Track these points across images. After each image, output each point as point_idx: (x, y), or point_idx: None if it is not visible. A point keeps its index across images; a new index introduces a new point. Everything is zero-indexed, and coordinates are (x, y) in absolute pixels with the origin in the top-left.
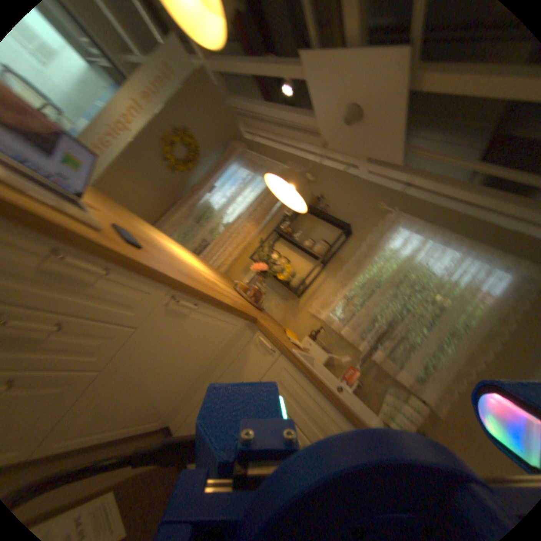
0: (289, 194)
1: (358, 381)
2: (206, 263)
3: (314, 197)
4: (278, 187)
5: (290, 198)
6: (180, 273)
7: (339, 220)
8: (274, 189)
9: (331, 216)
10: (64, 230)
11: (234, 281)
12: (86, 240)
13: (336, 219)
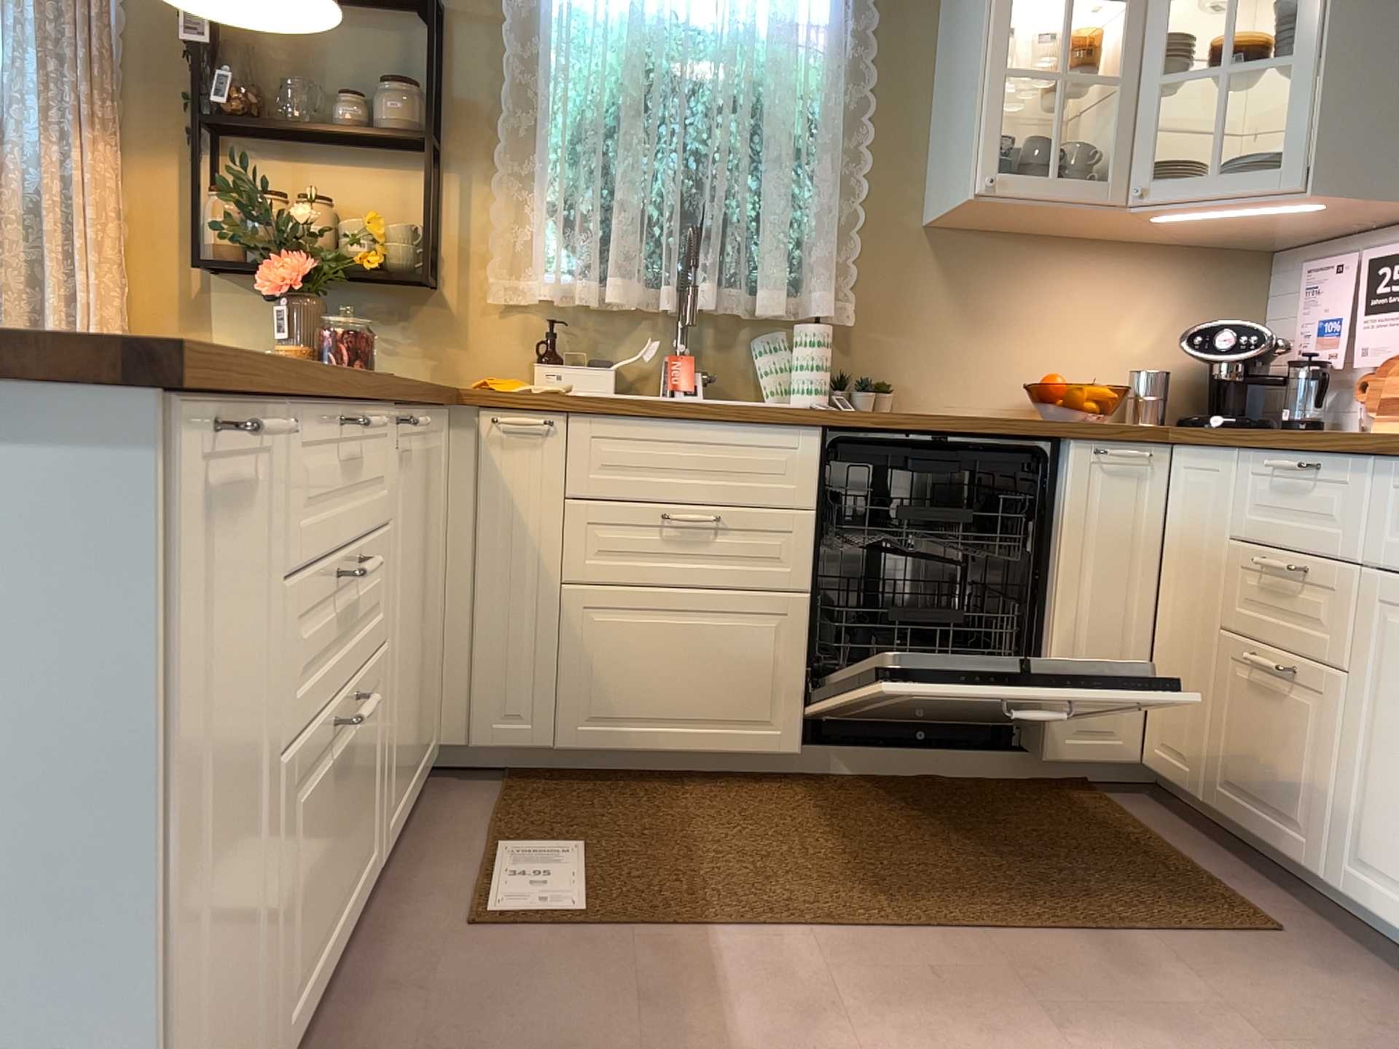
0: None
1: (691, 369)
2: None
3: None
4: None
5: None
6: None
7: None
8: None
9: None
10: (332, 384)
11: None
12: (341, 384)
13: None
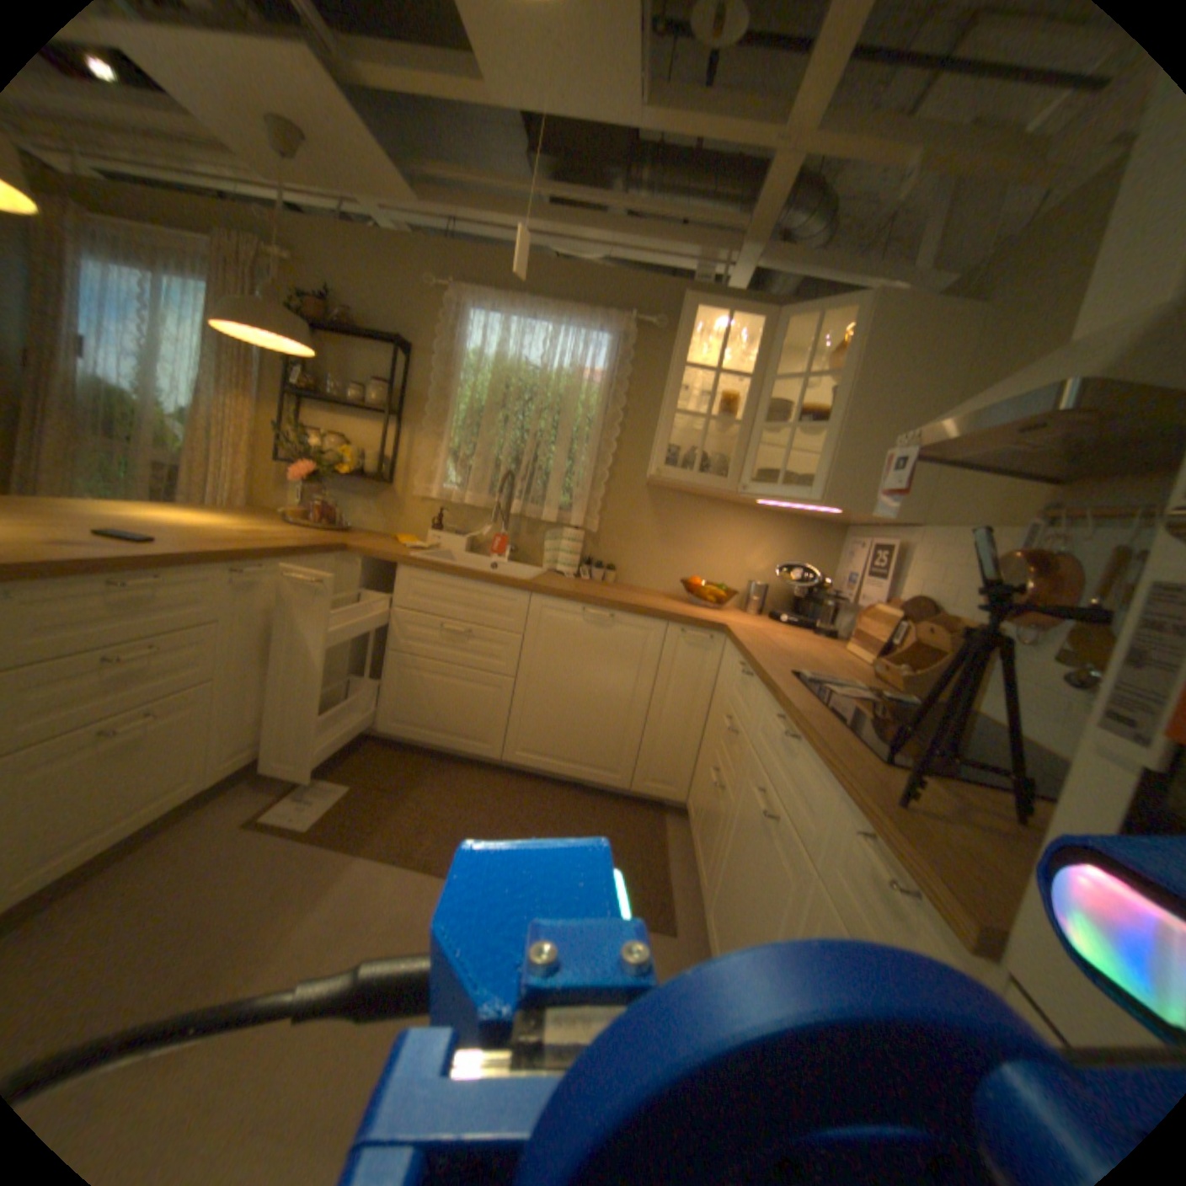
0: (264, 329)
1: (510, 545)
2: (194, 505)
3: (308, 292)
4: (237, 324)
5: (270, 335)
6: (210, 544)
7: (377, 326)
8: (233, 332)
9: (359, 323)
10: (101, 564)
11: (271, 509)
12: (121, 562)
13: (370, 325)
